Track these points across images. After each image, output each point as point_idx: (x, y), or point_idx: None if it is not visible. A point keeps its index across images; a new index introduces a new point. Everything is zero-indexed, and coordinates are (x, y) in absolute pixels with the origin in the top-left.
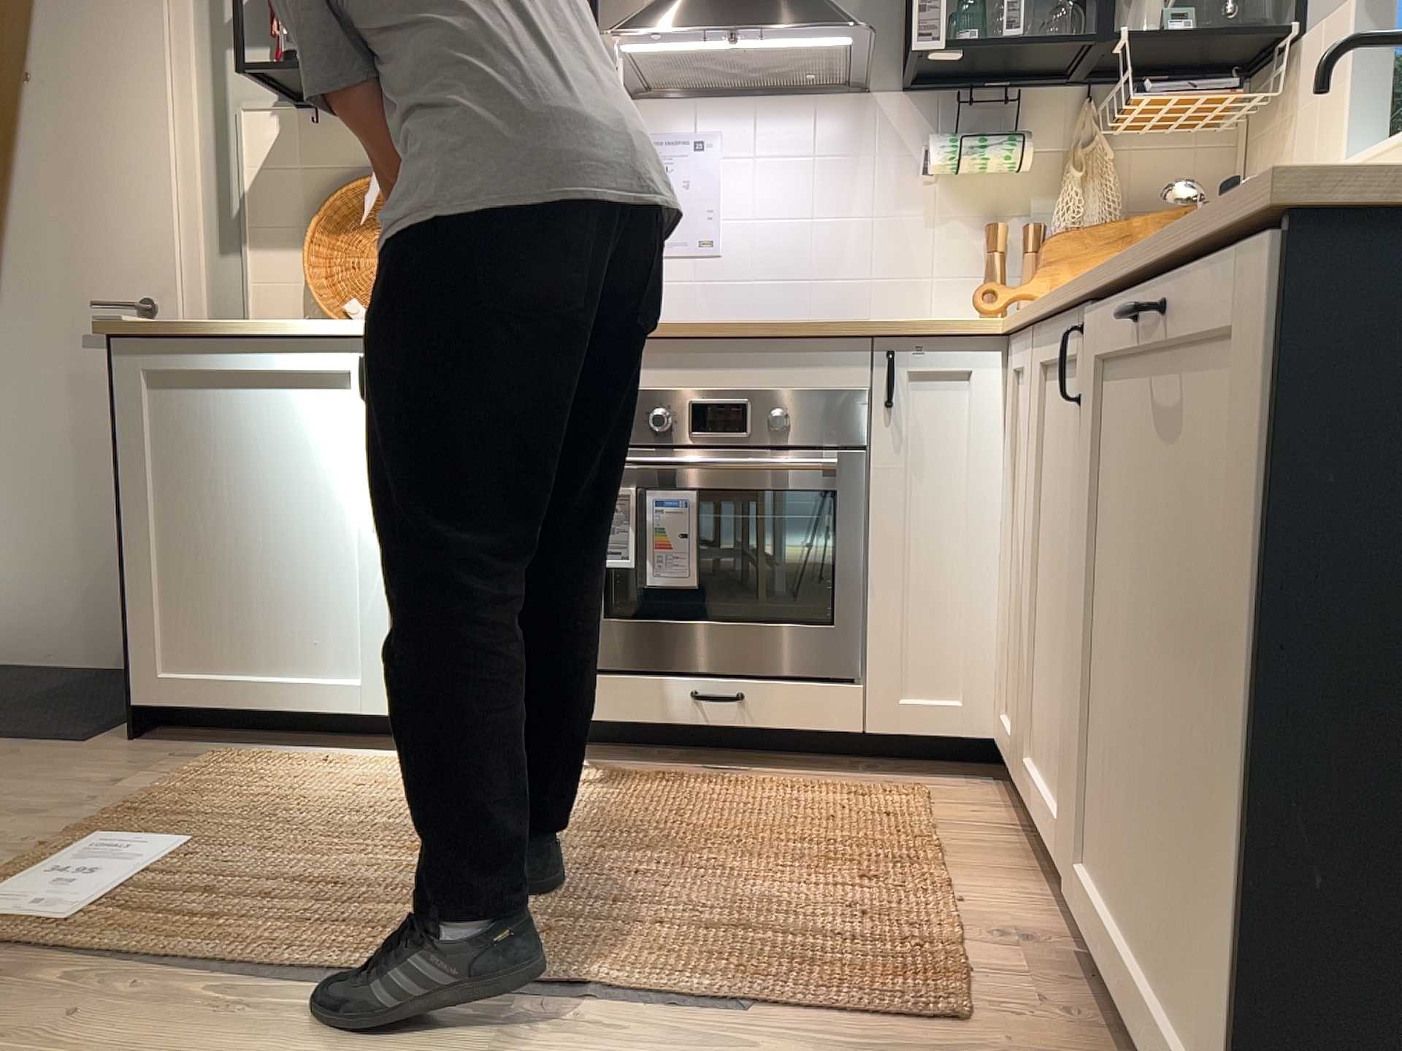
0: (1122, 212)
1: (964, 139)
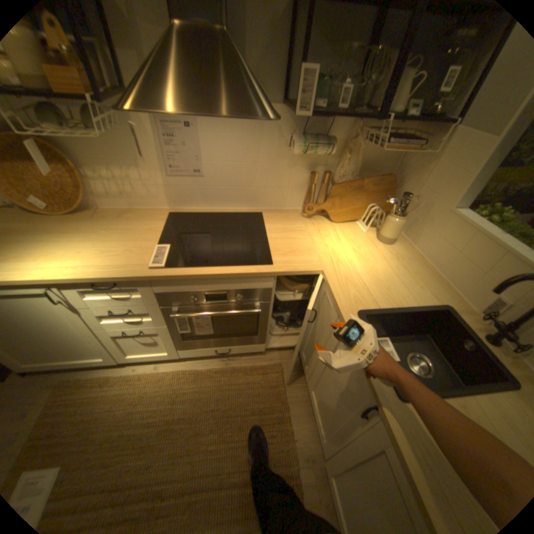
0: (361, 167)
1: (310, 141)
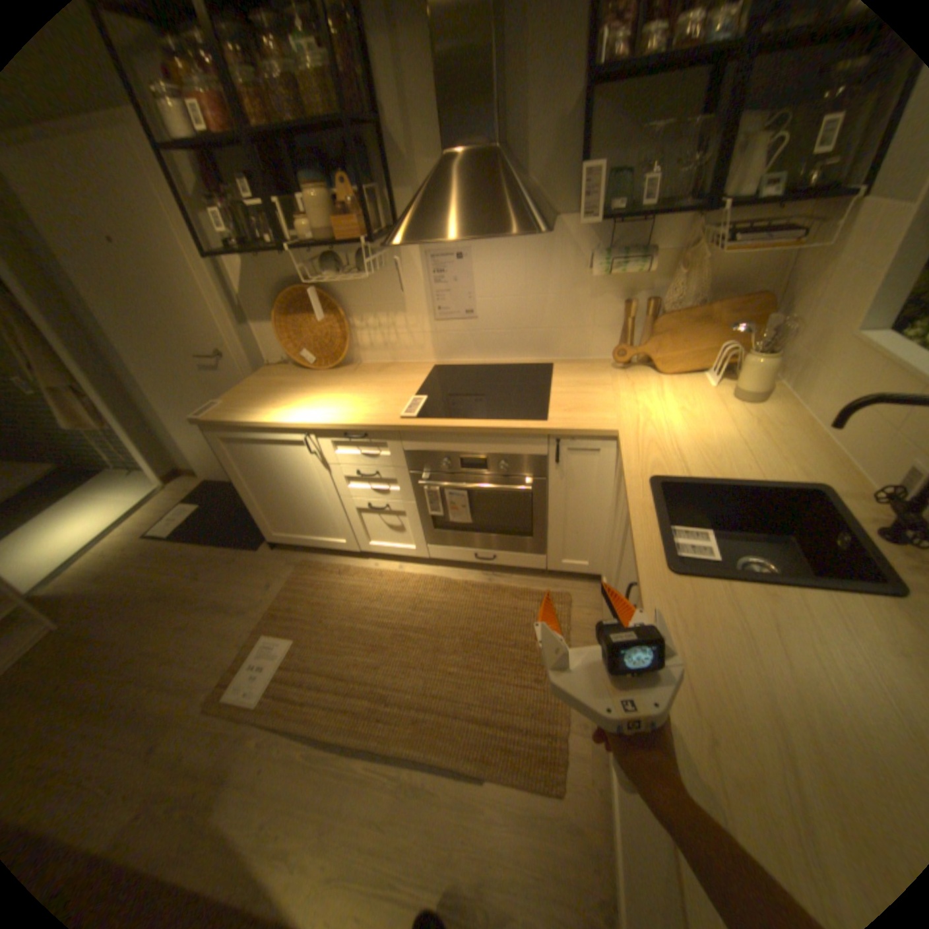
0: (712, 287)
1: (615, 256)
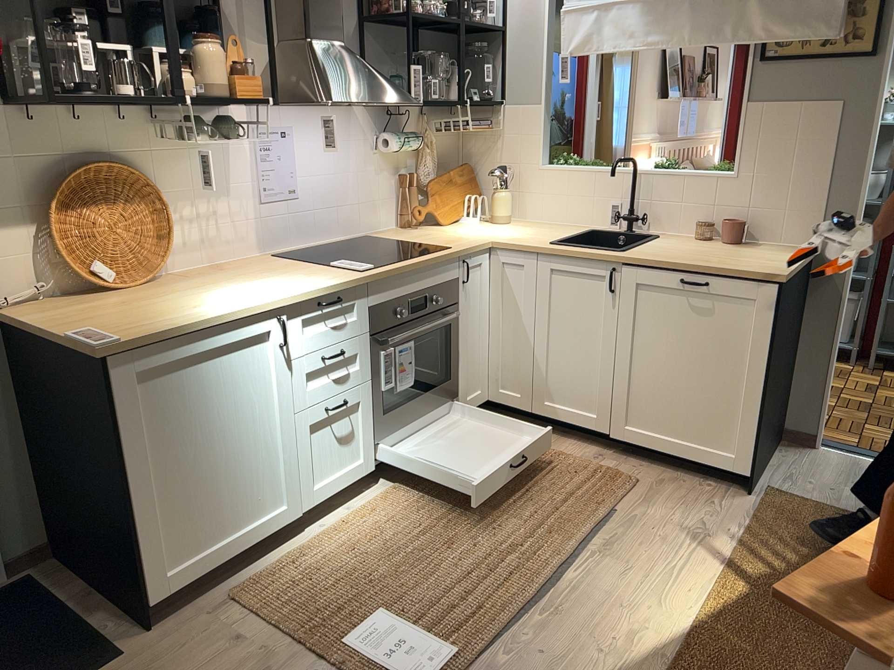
0: (437, 164)
1: (402, 136)
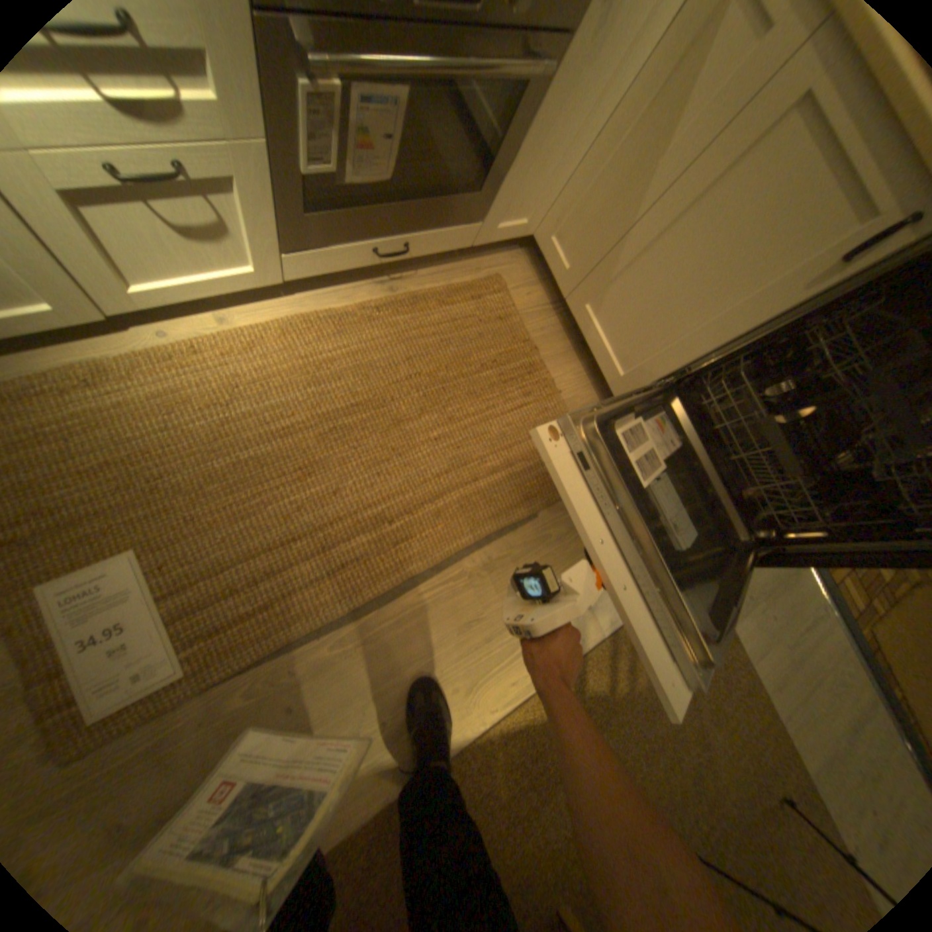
0: None
1: None
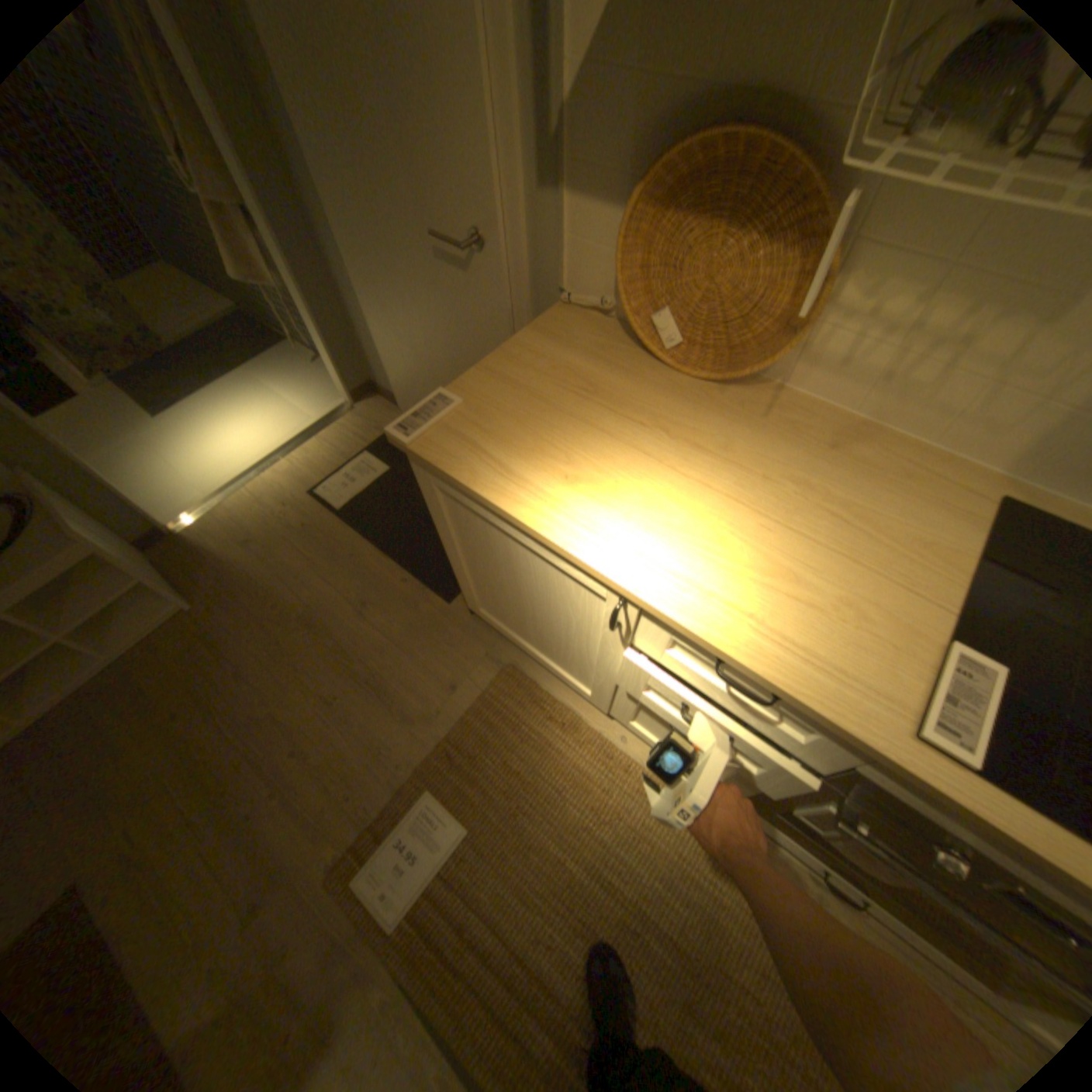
0: None
1: None
